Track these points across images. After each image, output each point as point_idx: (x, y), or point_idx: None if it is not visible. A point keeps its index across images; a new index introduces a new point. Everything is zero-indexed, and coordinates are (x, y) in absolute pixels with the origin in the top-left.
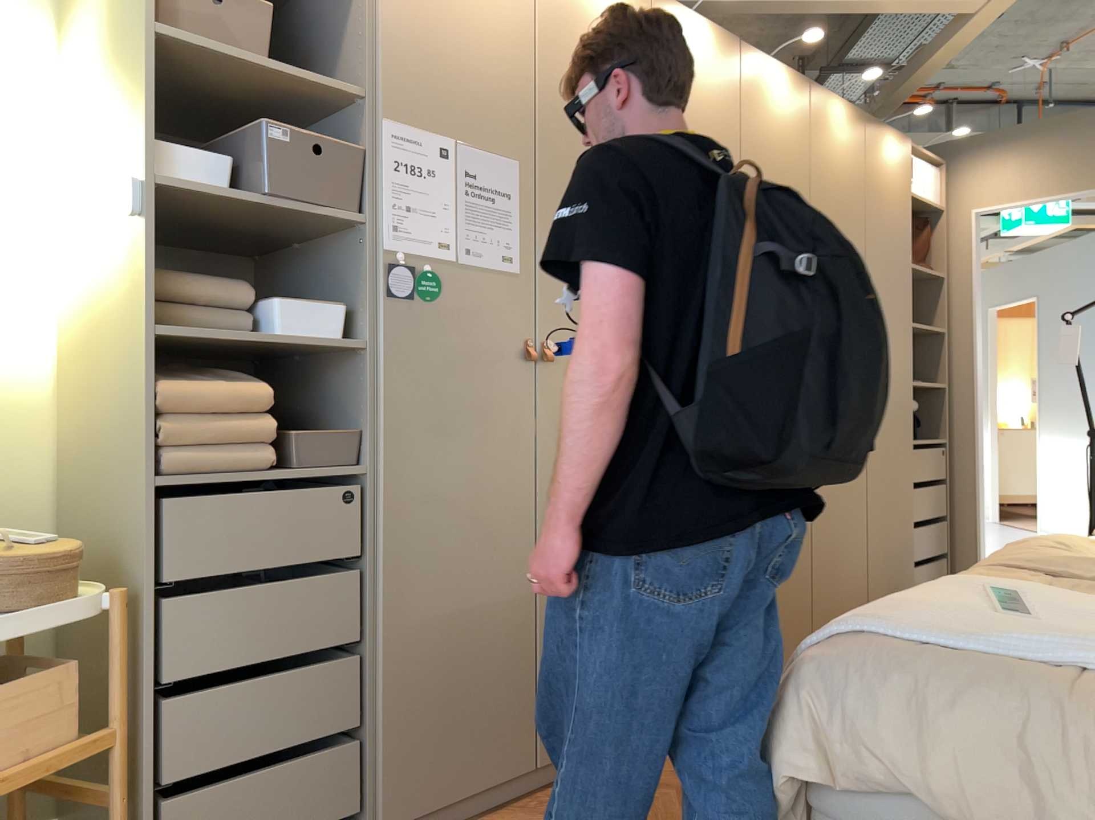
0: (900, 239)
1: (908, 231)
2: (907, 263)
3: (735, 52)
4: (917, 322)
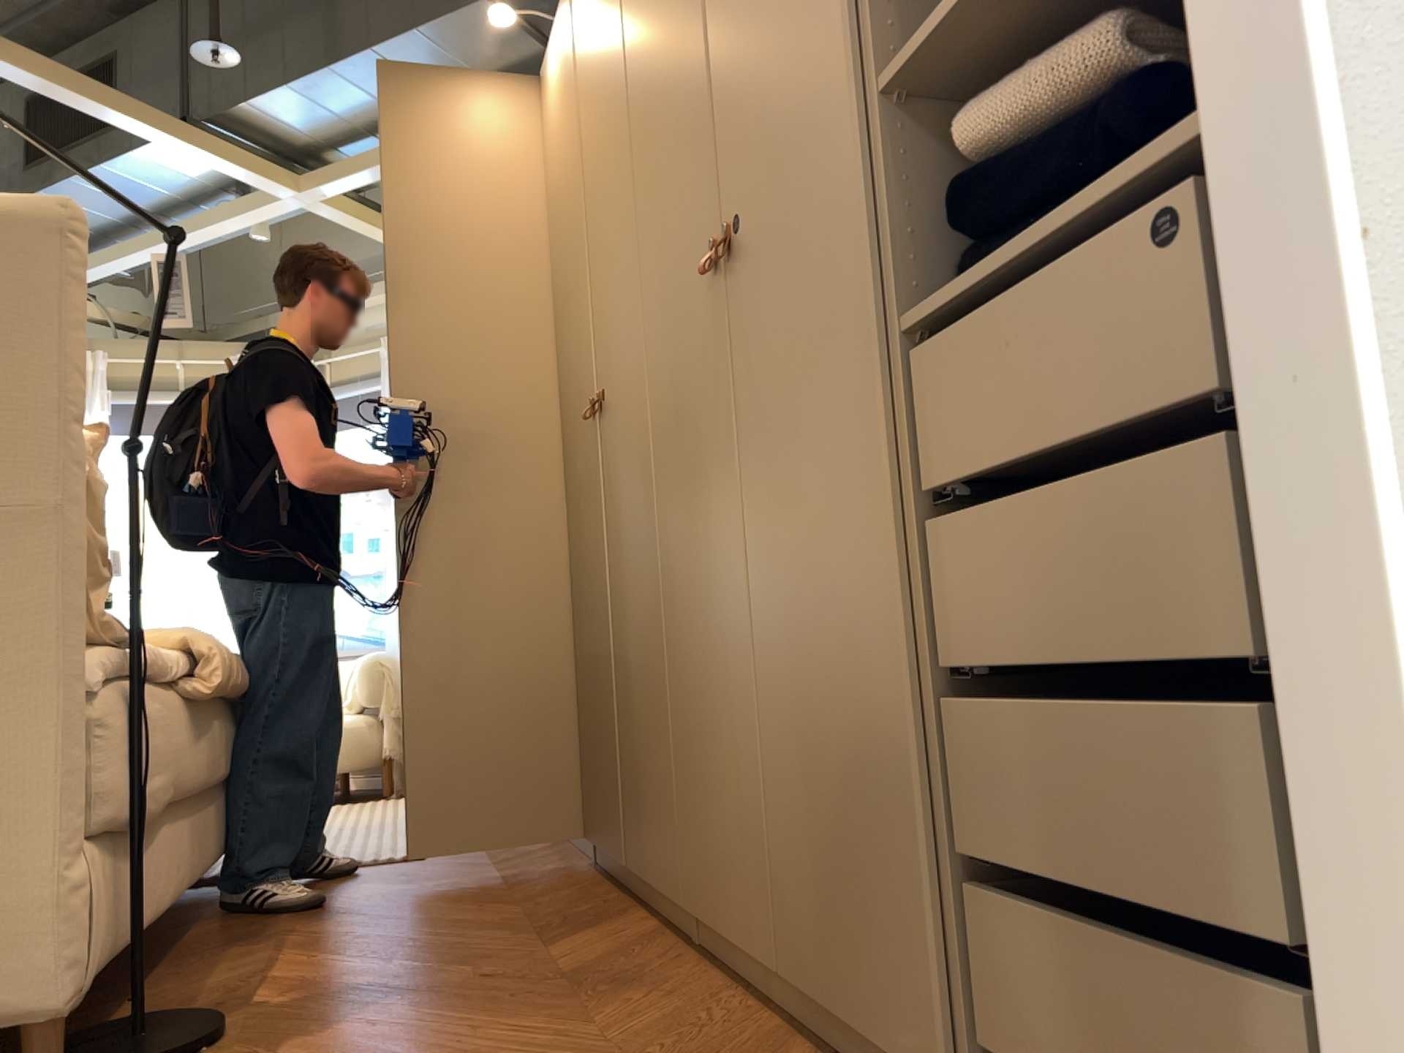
0: None
1: None
2: None
3: None
4: None
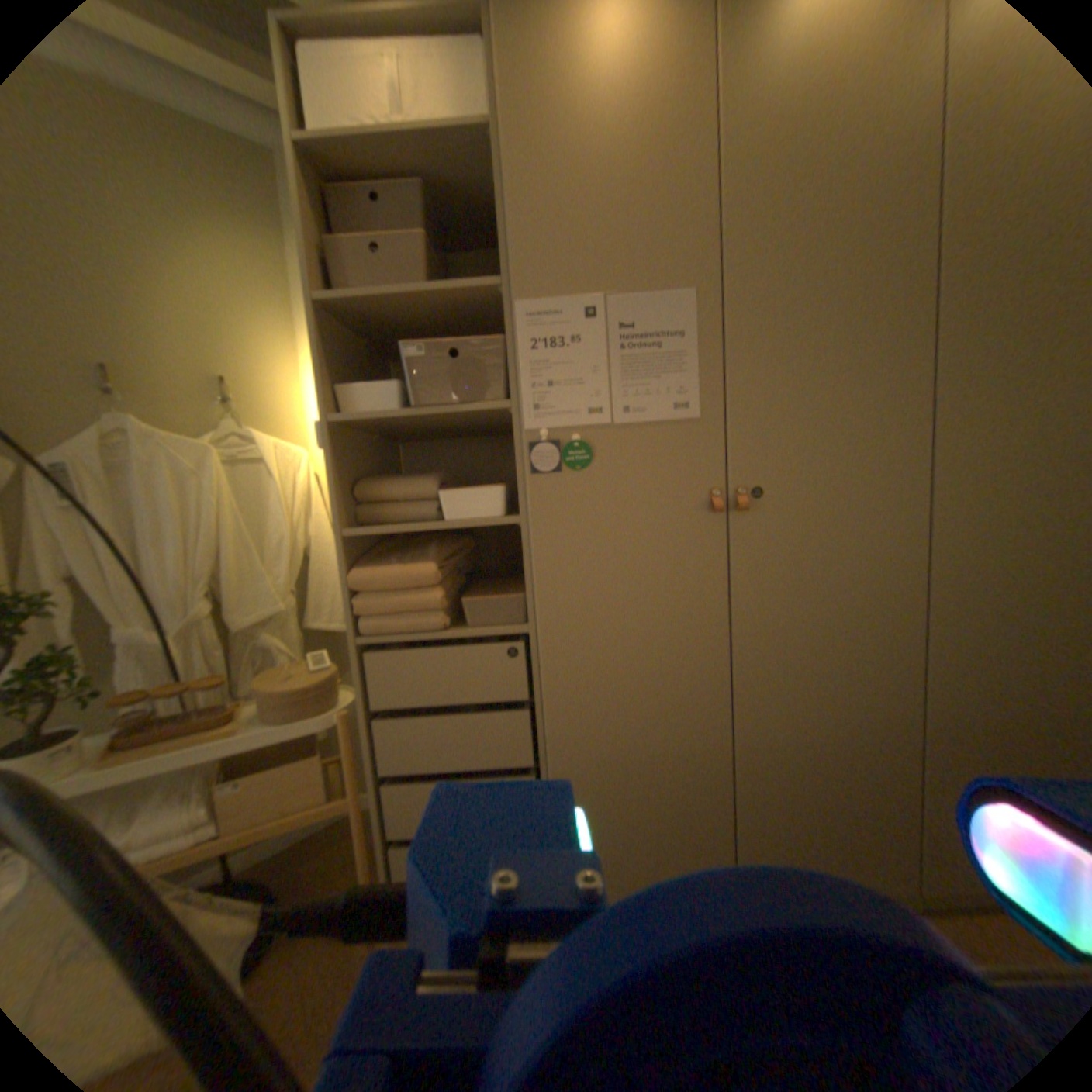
0: None
1: None
2: None
3: None
4: None
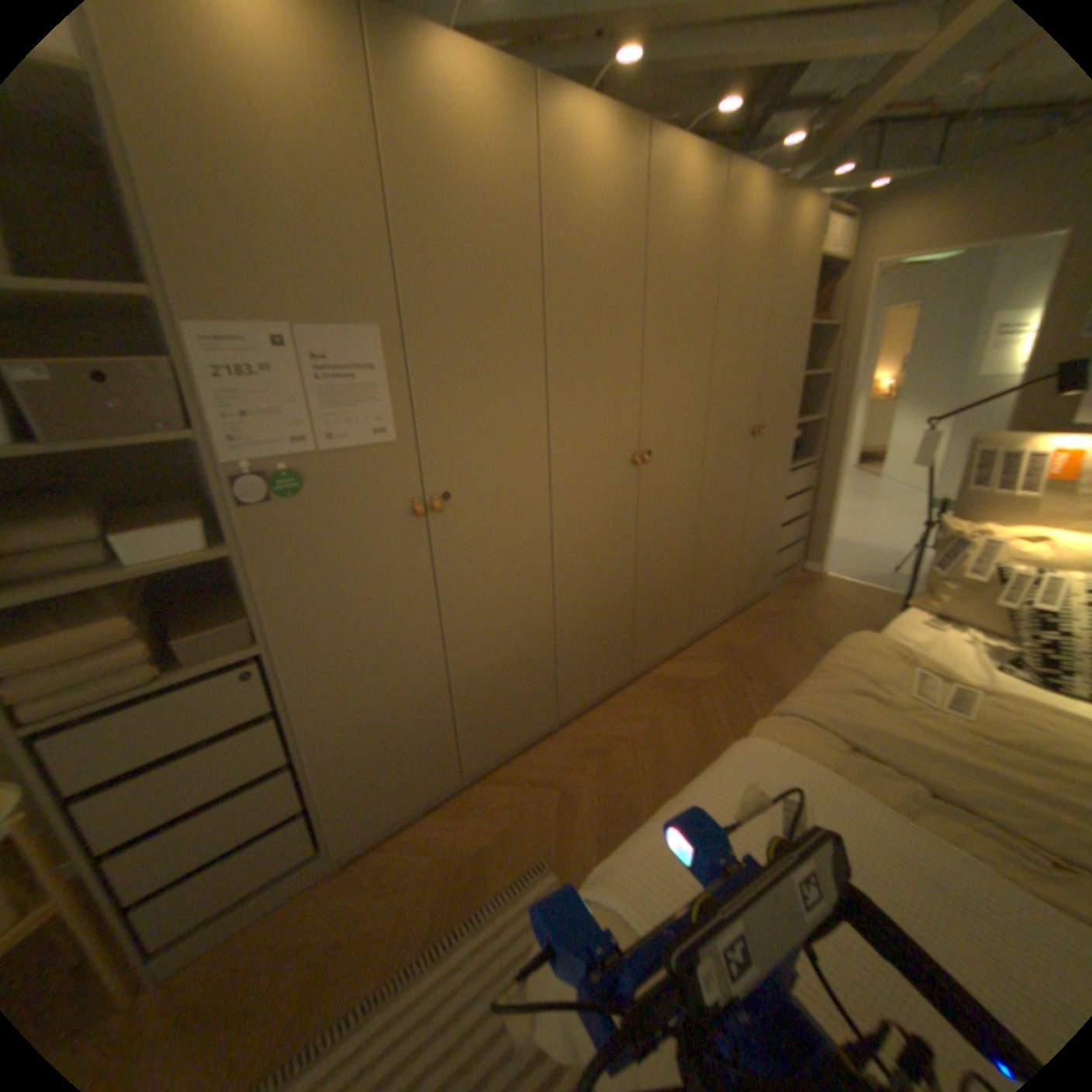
0: (806, 294)
1: (814, 286)
2: (808, 318)
3: (643, 135)
4: (811, 364)
